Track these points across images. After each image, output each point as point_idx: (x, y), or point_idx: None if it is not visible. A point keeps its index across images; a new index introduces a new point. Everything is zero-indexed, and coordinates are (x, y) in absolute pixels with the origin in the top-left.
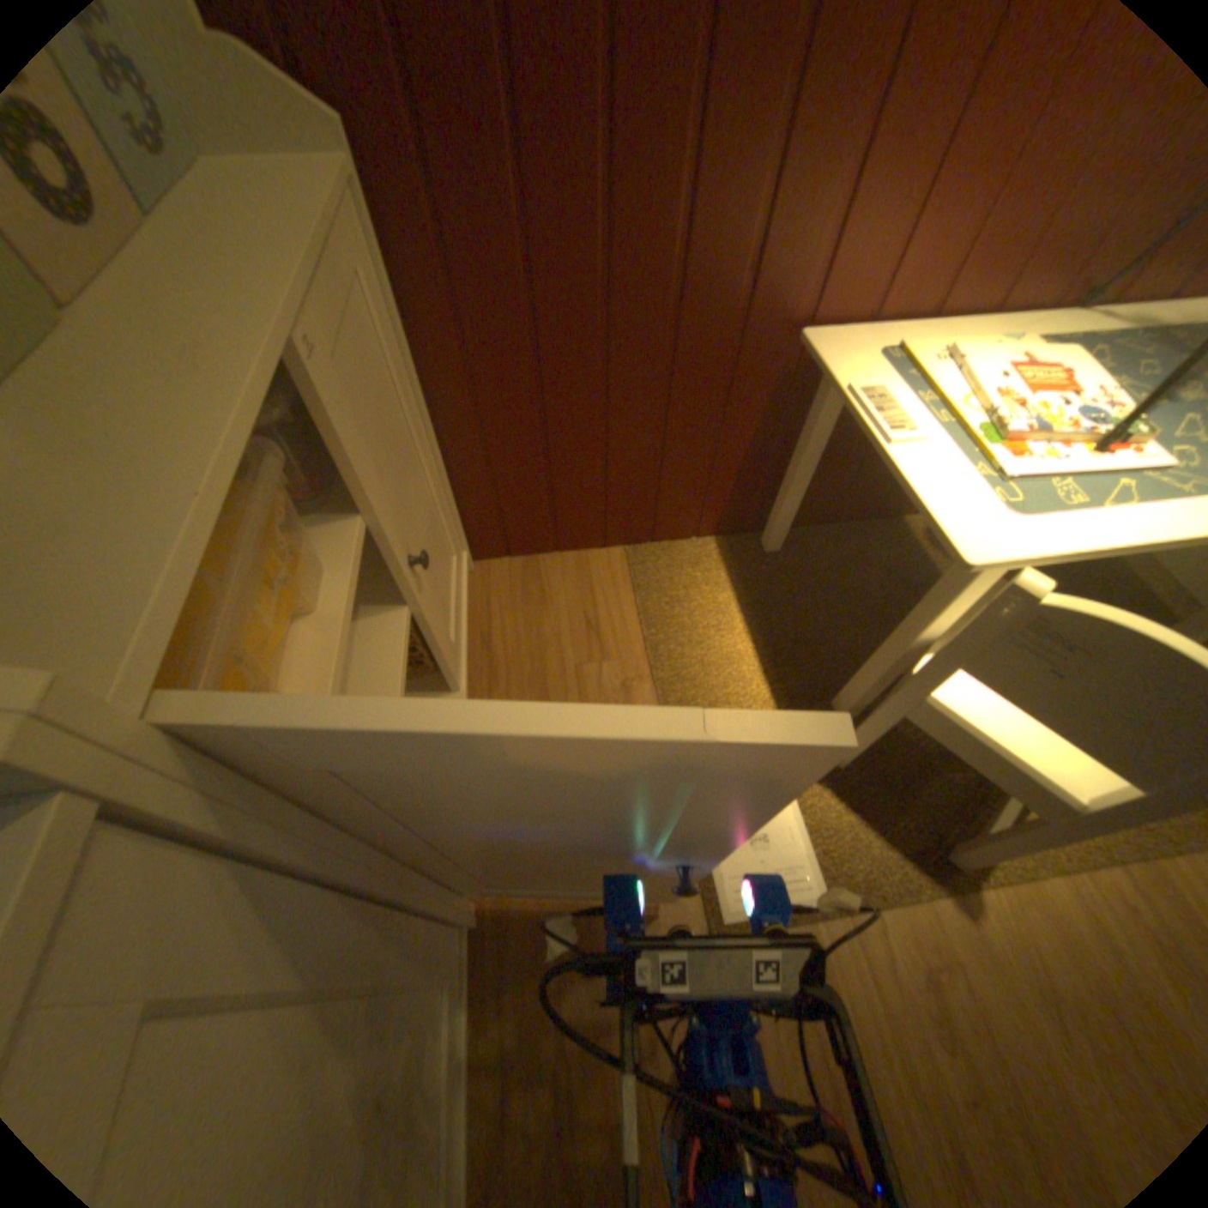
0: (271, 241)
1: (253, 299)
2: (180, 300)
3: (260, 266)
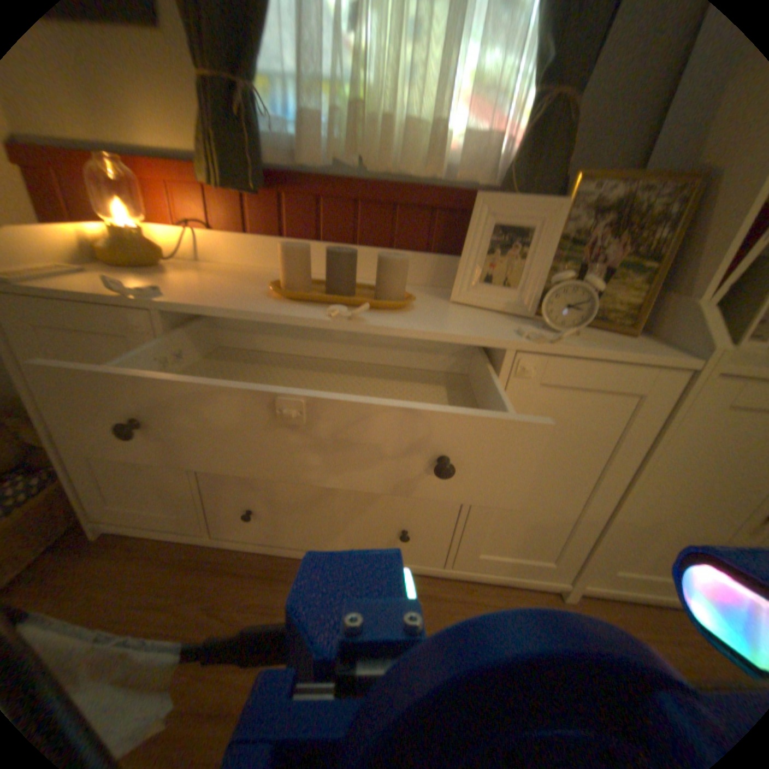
0: None
1: None
2: None
3: None
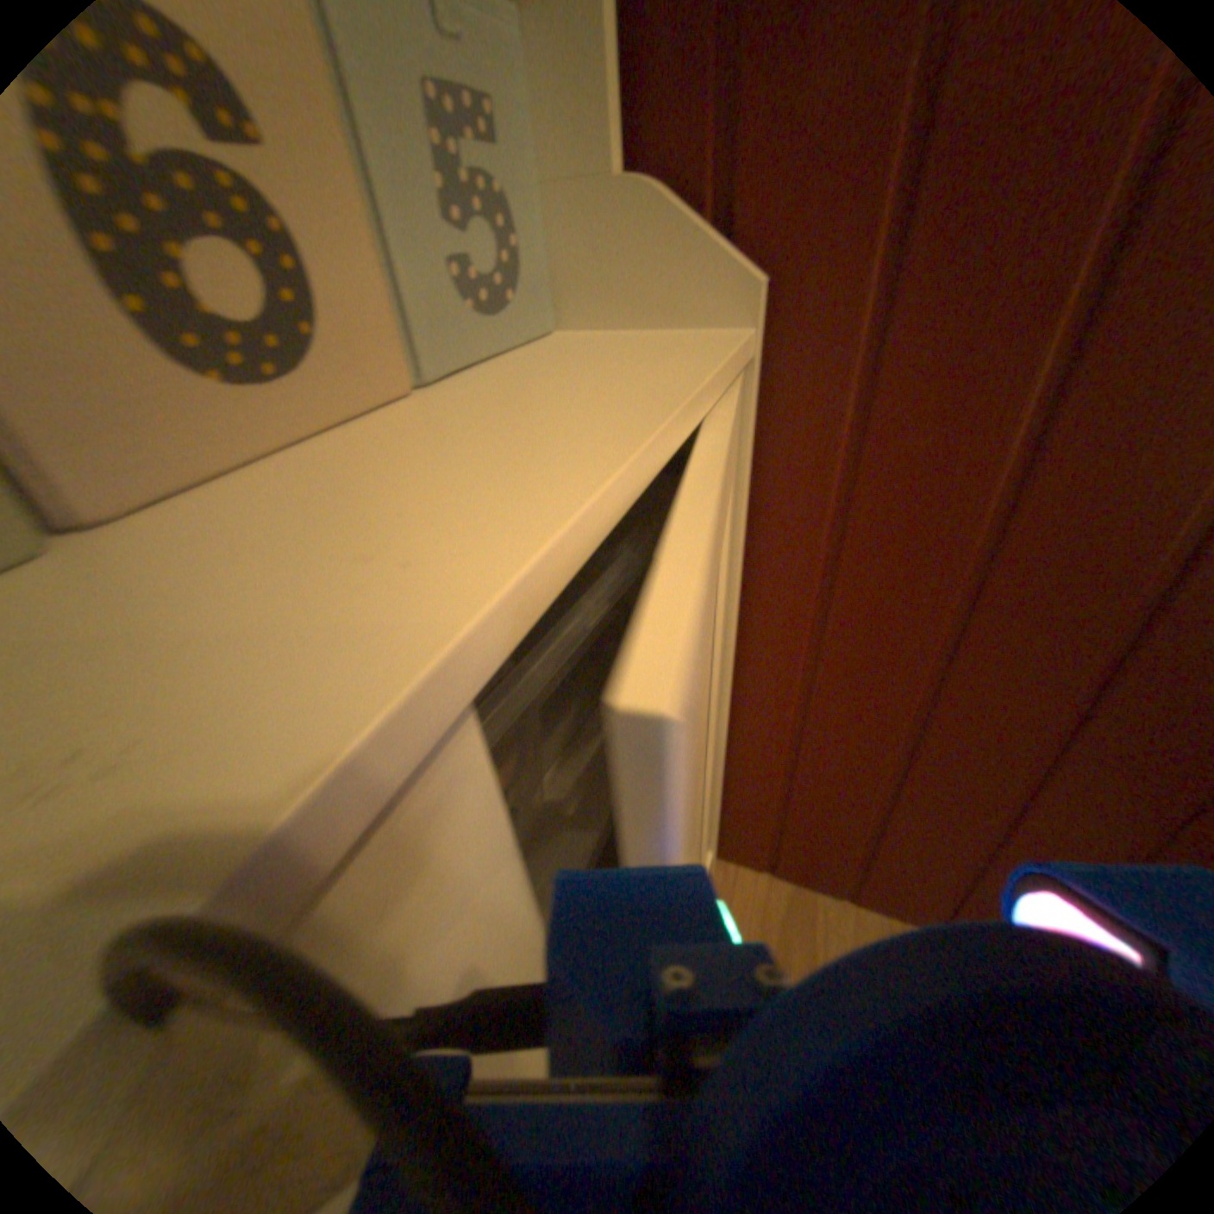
0: (568, 439)
1: (429, 573)
2: (291, 543)
3: (509, 488)
